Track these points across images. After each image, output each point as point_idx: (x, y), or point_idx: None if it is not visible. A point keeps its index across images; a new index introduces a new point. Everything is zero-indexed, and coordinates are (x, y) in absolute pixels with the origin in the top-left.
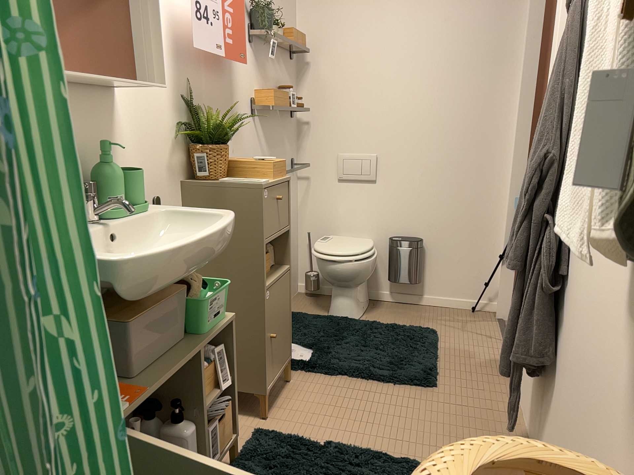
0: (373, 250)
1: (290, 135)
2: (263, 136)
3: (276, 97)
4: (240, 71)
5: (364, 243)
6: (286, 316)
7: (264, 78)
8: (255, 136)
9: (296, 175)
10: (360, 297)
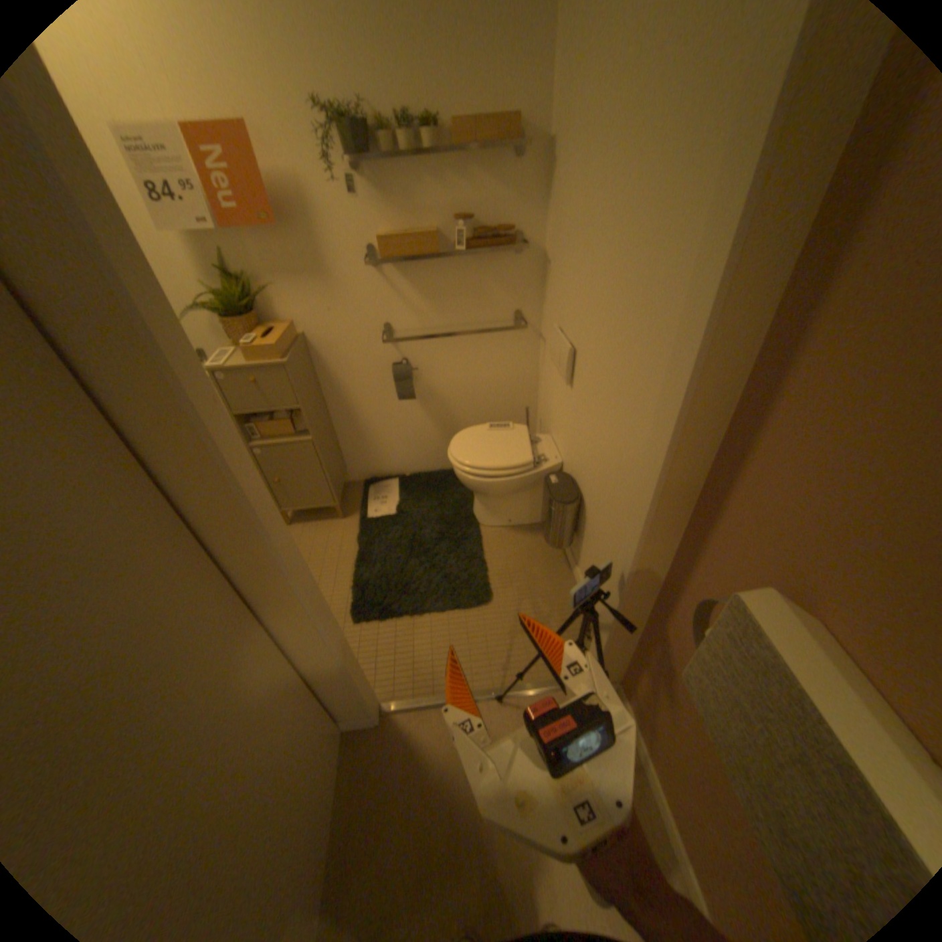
0: (495, 471)
1: (507, 277)
2: (406, 286)
3: (382, 243)
4: (326, 213)
5: (507, 457)
6: (311, 474)
7: (406, 206)
8: (382, 289)
9: (531, 330)
10: (501, 507)
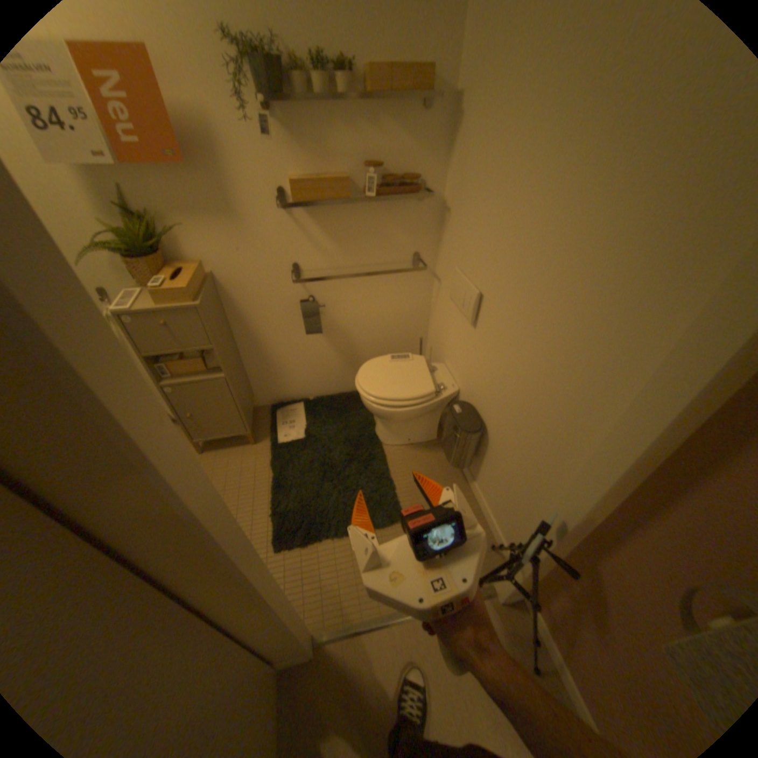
0: (402, 402)
1: (409, 222)
2: (315, 228)
3: (294, 186)
4: (235, 153)
5: (412, 388)
6: (224, 408)
7: (316, 150)
8: (291, 230)
9: (427, 270)
10: (402, 429)
